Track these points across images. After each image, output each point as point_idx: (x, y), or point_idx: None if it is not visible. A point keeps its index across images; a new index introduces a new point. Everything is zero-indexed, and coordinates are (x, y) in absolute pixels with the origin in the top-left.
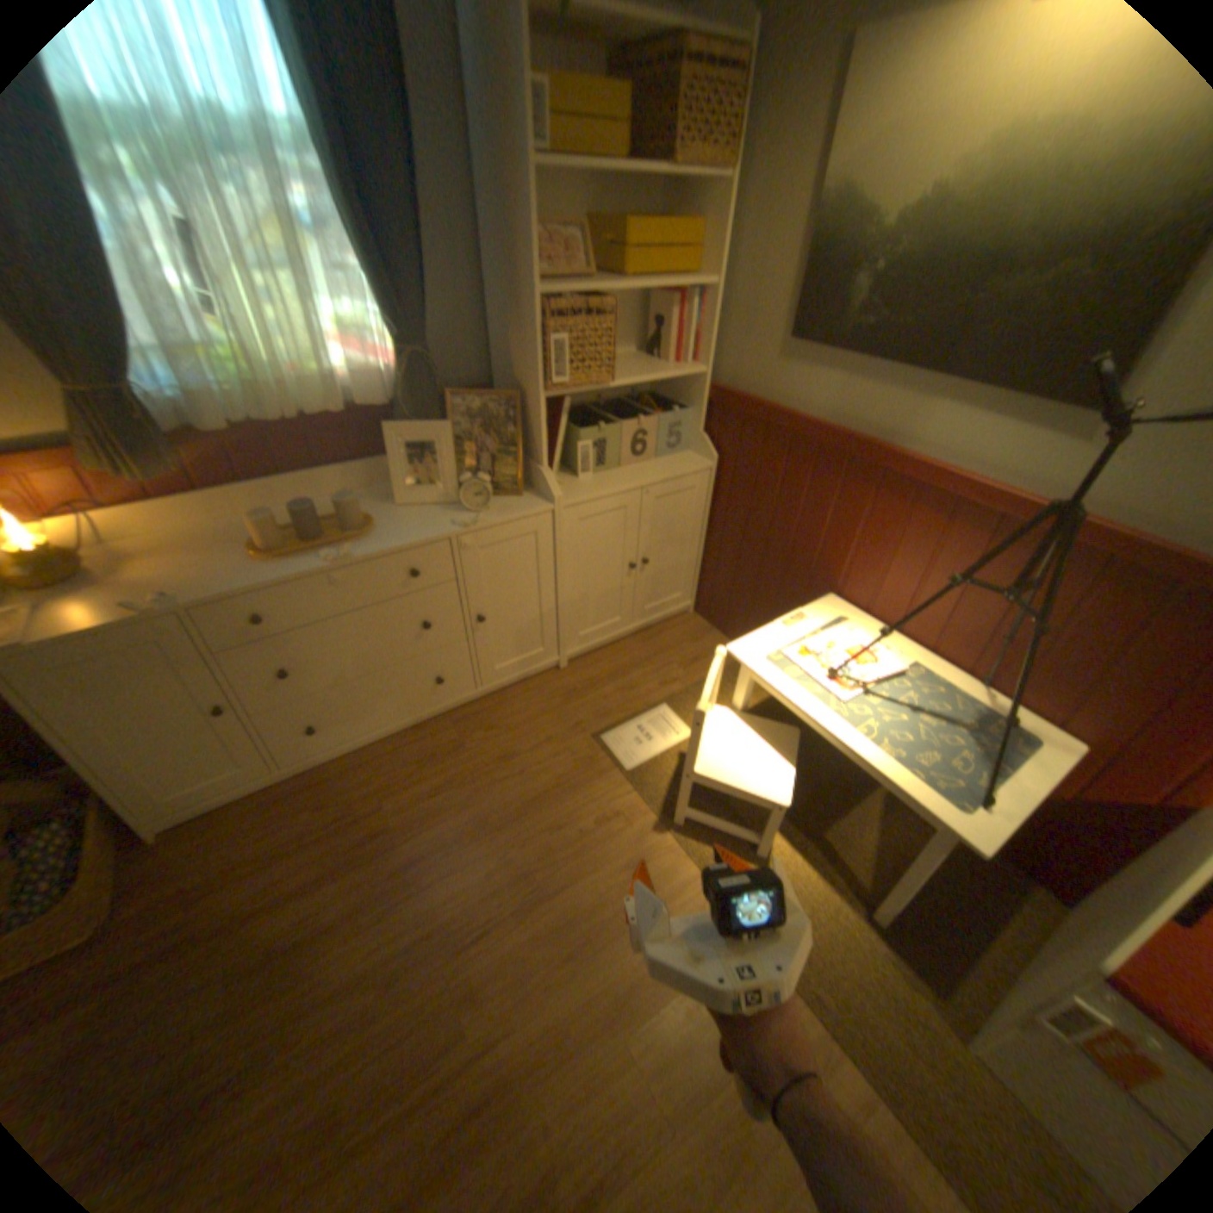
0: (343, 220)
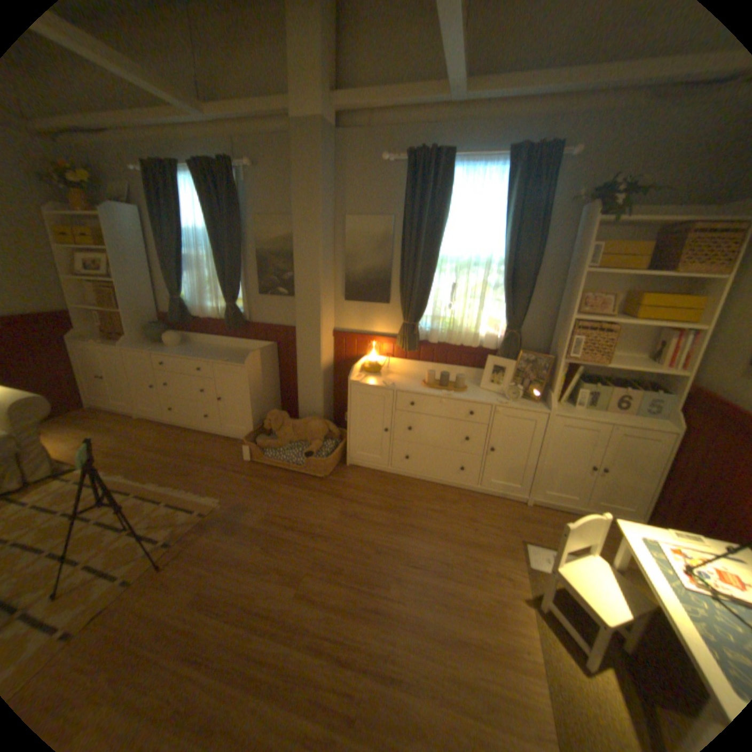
0: (504, 287)
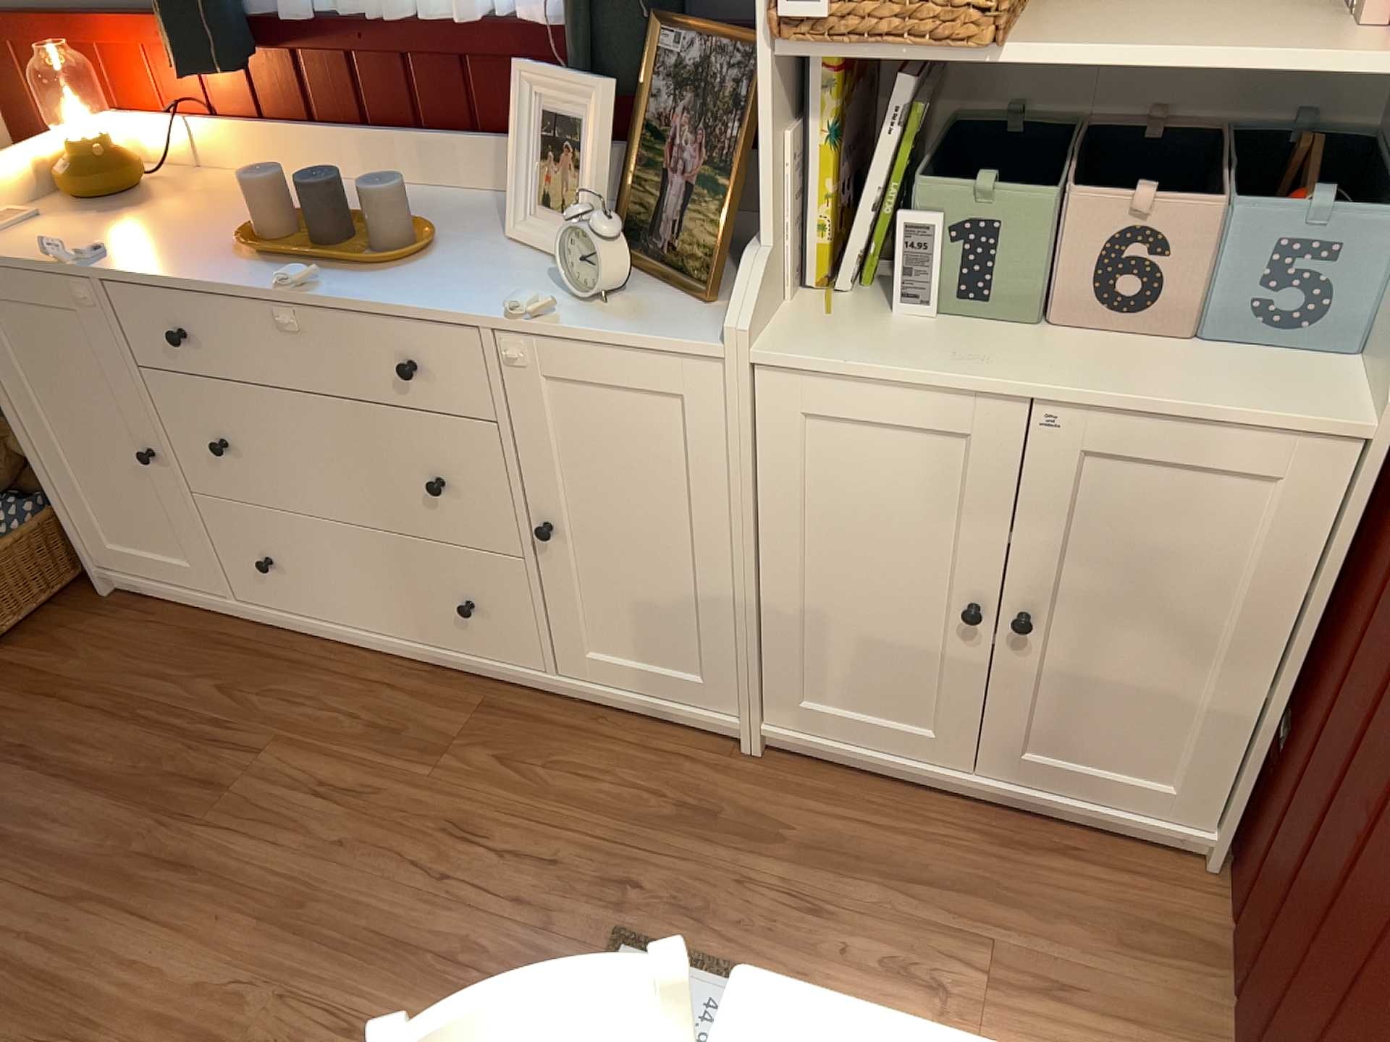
0: None
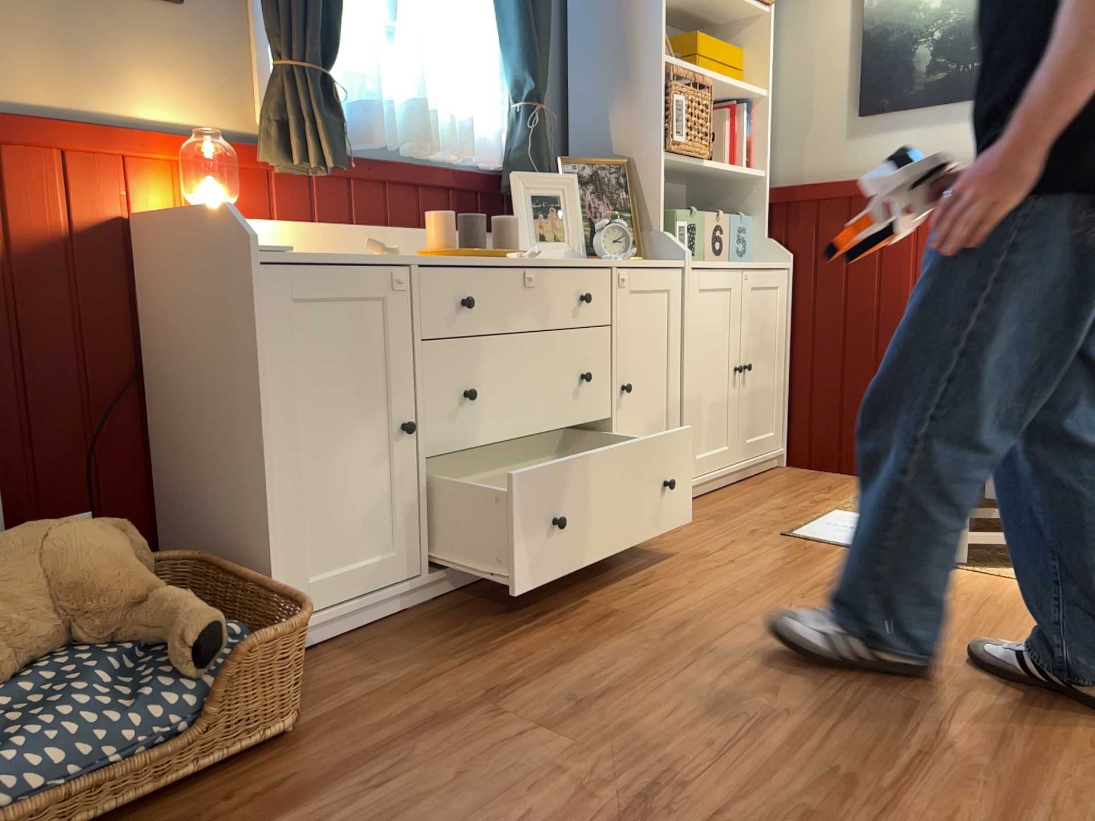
0: None
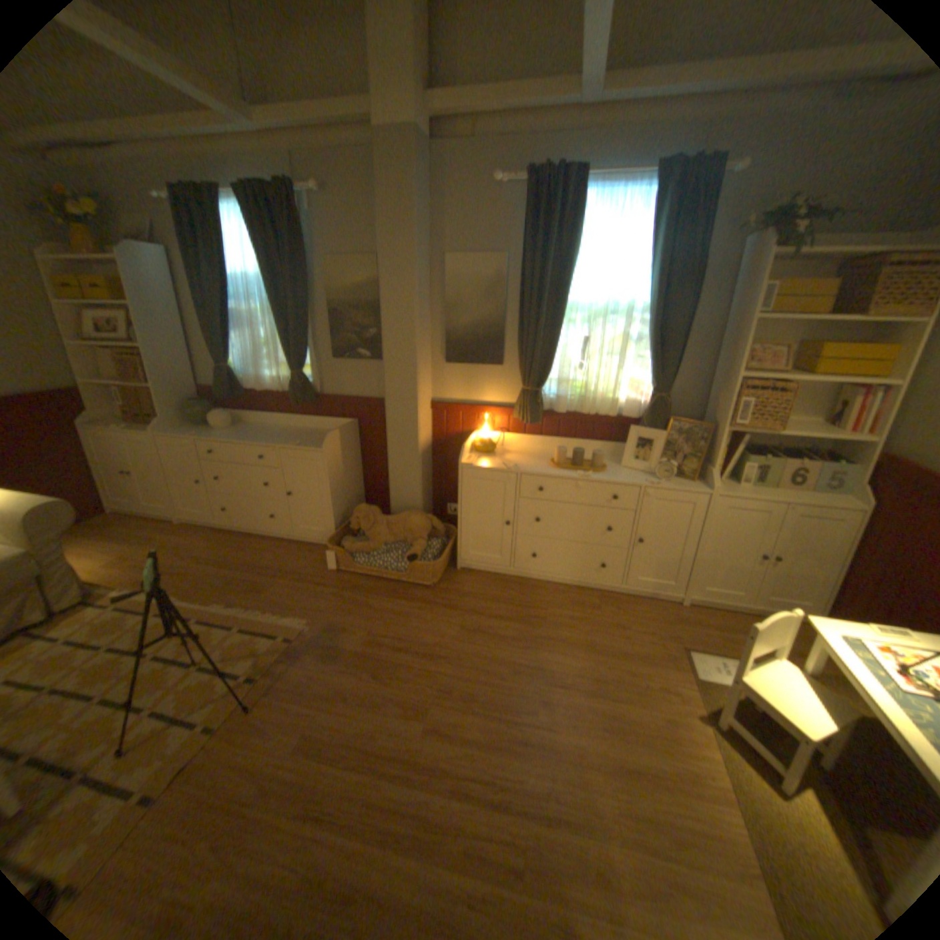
0: (650, 339)
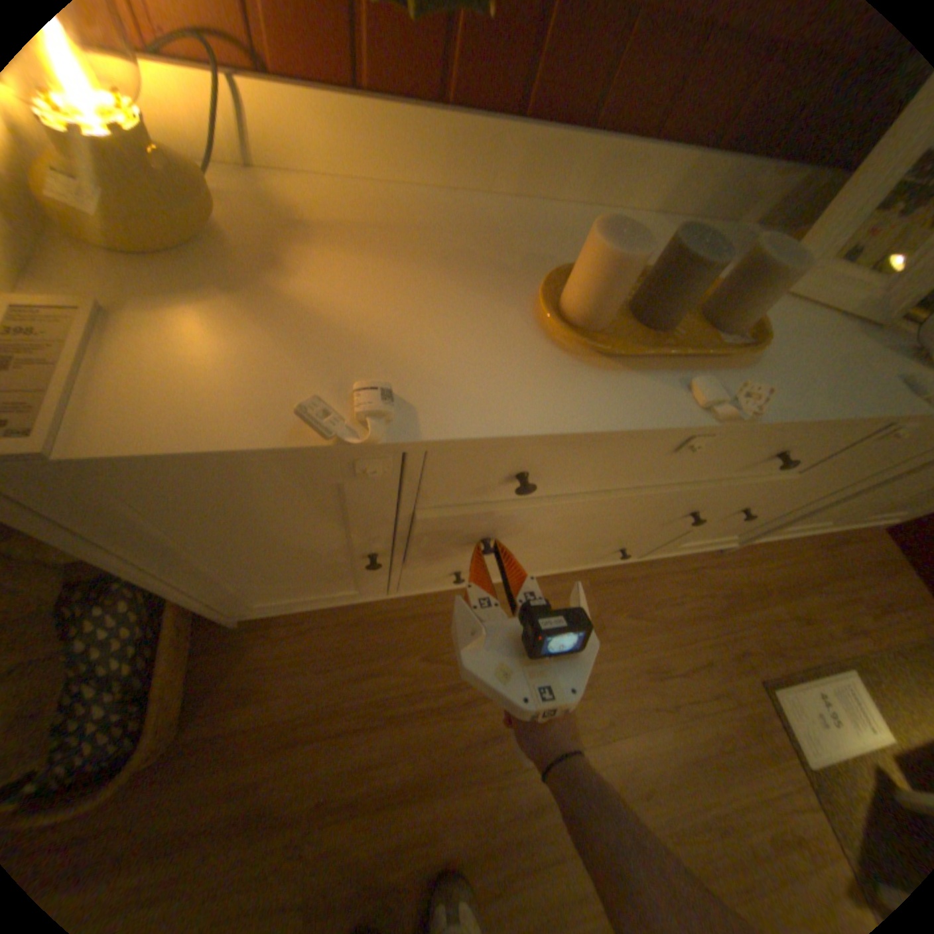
0: None
